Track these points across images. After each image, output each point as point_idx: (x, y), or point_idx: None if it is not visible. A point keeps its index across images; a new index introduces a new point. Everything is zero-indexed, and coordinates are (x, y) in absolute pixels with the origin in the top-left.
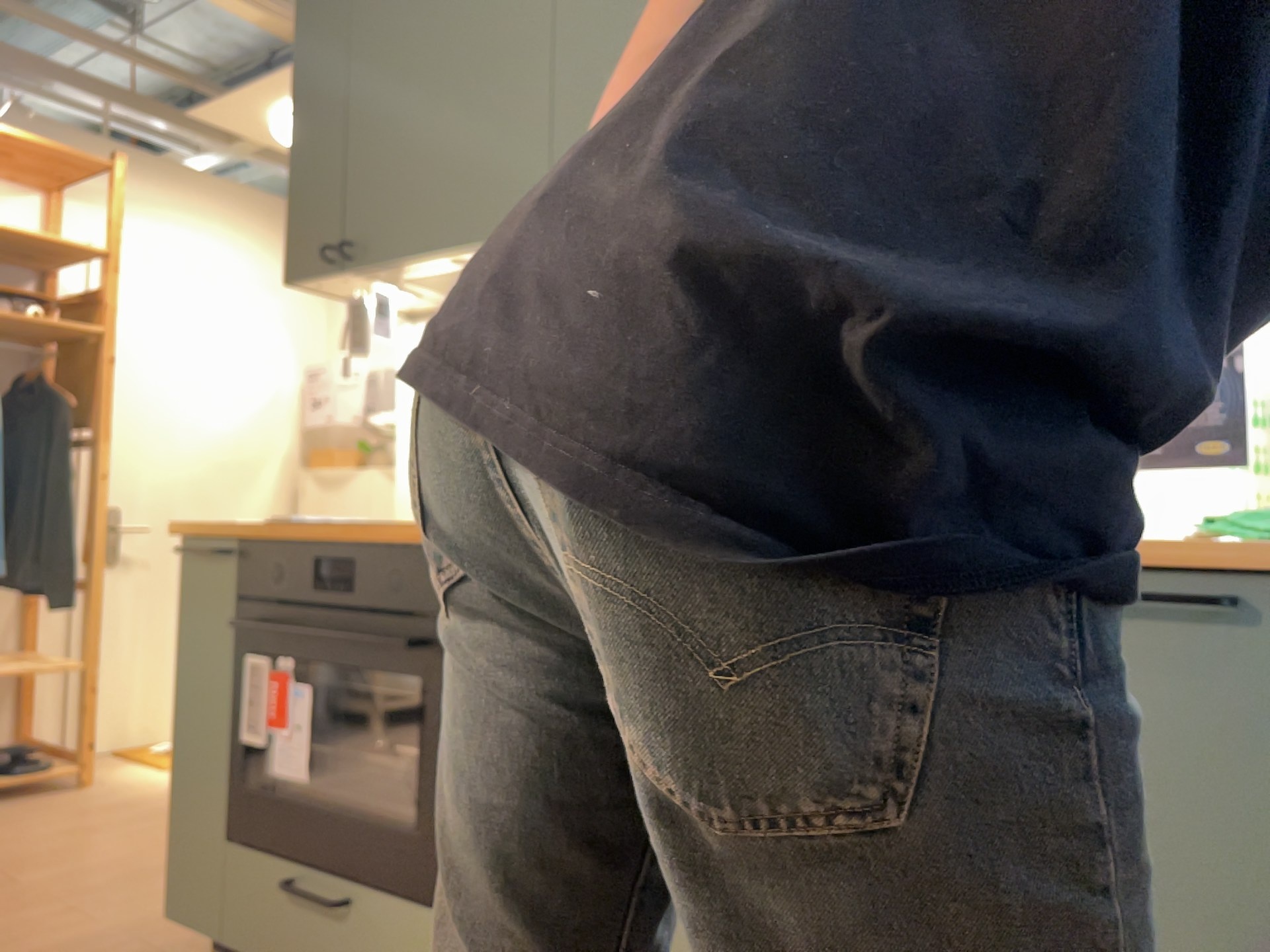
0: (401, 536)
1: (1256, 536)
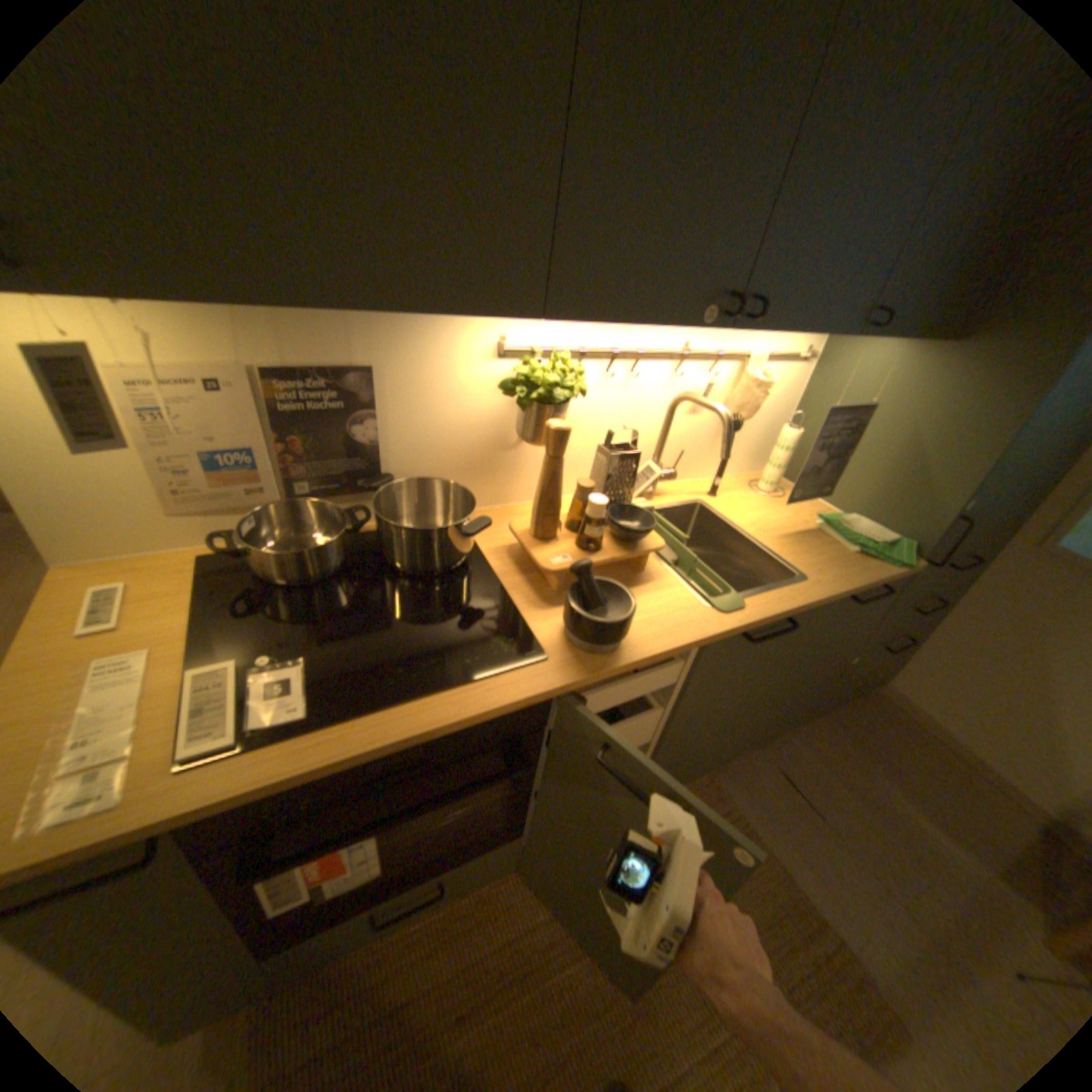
0: (487, 704)
1: (890, 561)
